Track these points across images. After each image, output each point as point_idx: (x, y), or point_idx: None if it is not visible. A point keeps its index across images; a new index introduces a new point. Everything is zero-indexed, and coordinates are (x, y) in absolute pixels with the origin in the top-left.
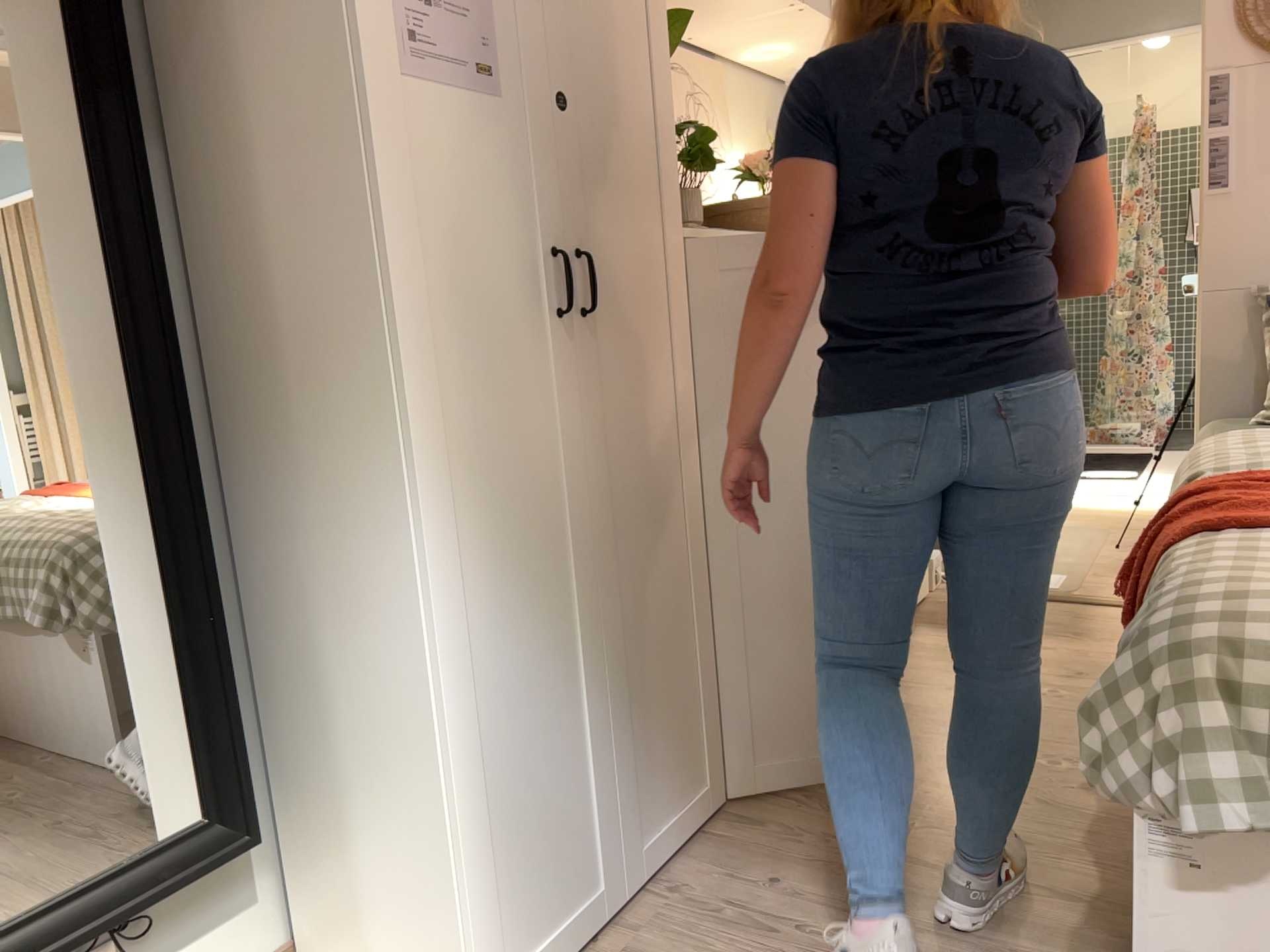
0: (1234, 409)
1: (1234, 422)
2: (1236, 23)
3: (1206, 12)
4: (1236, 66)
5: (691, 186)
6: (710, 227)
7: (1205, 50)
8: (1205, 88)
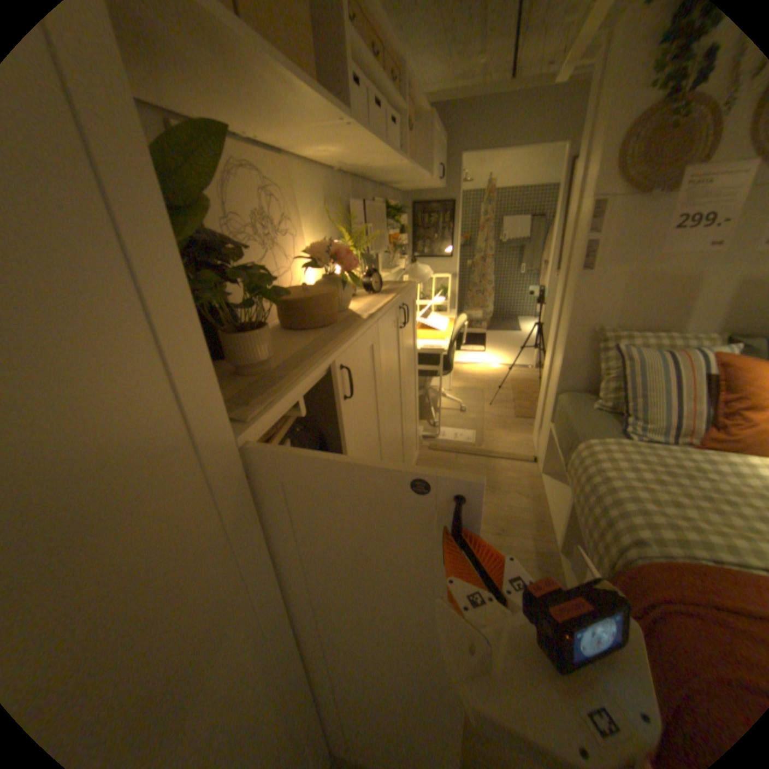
0: (575, 386)
1: (574, 391)
2: (621, 166)
3: (604, 156)
4: (614, 195)
5: (262, 327)
6: (283, 388)
7: (599, 182)
8: (595, 208)
